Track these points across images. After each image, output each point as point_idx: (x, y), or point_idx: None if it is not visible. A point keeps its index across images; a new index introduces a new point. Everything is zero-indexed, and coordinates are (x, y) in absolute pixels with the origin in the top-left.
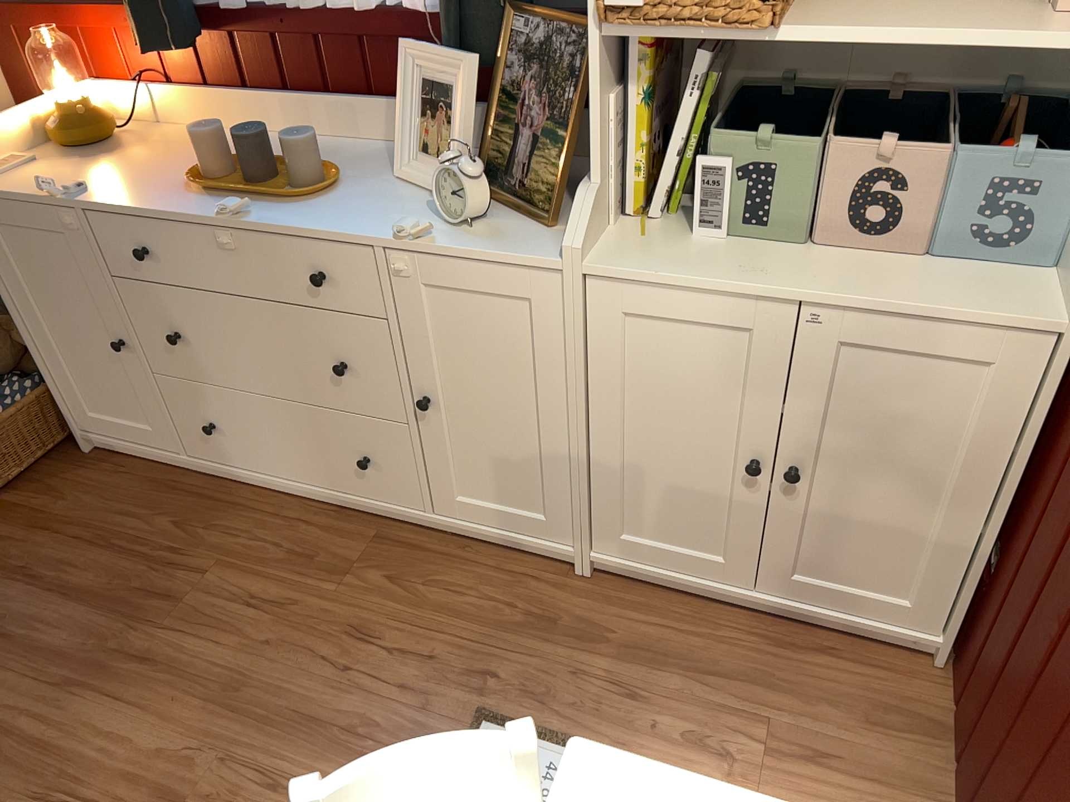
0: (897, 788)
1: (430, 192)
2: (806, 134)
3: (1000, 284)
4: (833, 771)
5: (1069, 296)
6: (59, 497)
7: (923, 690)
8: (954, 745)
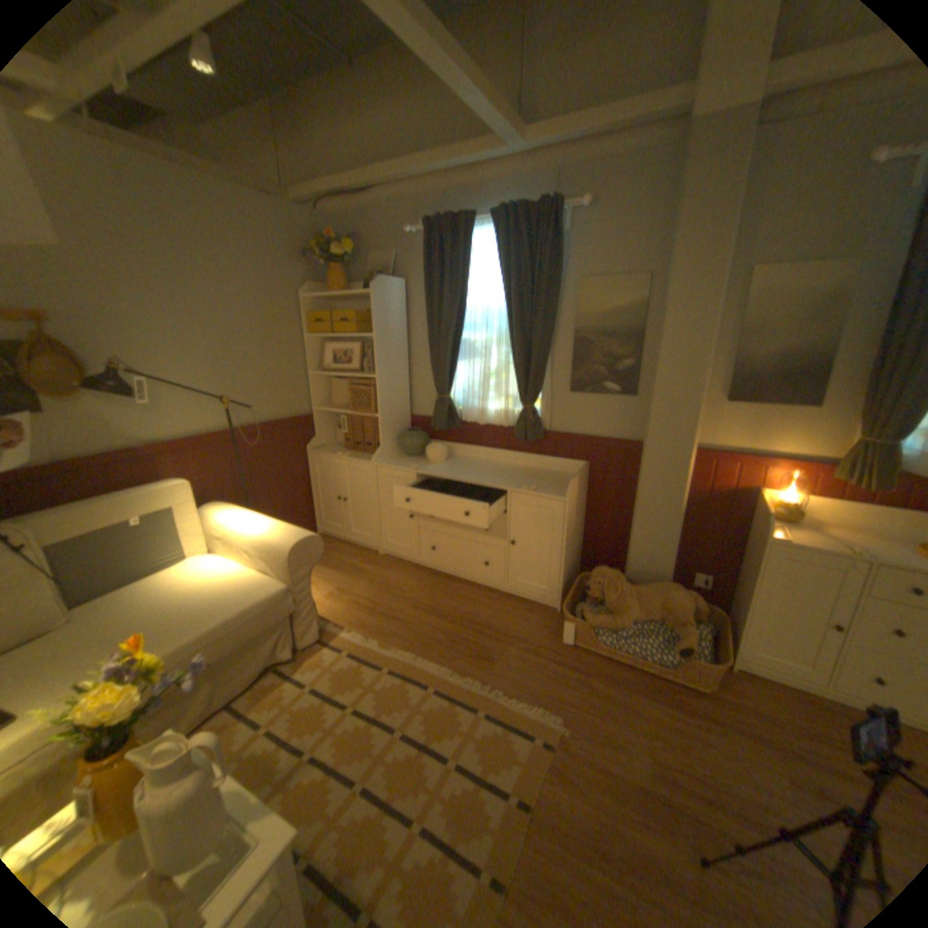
0: None
1: None
2: None
3: None
4: None
5: None
6: (751, 702)
7: None
8: None
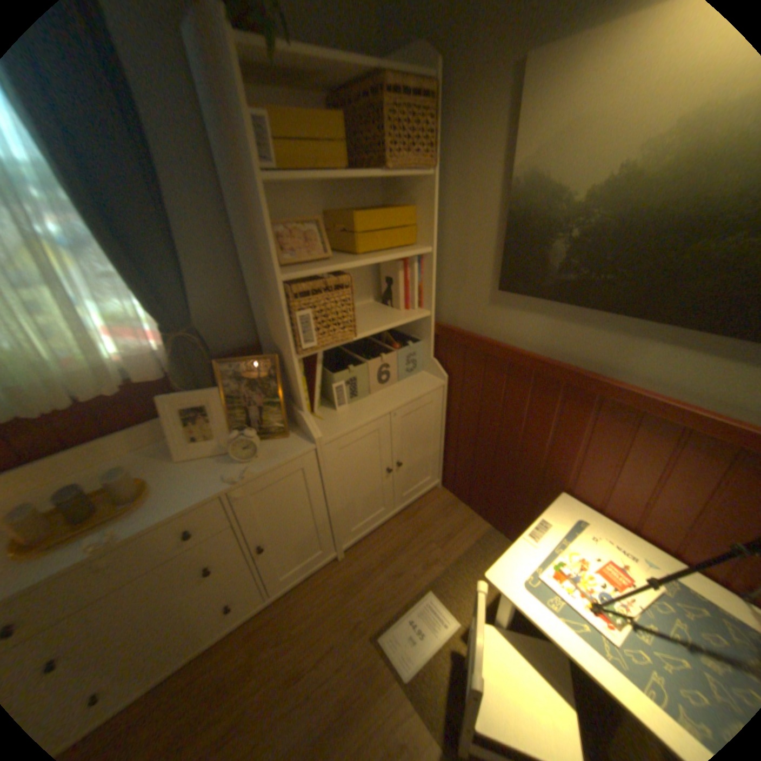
0: (467, 526)
1: (209, 458)
2: (359, 365)
3: (420, 382)
4: (455, 537)
5: (436, 377)
6: None
7: (444, 498)
8: (463, 504)
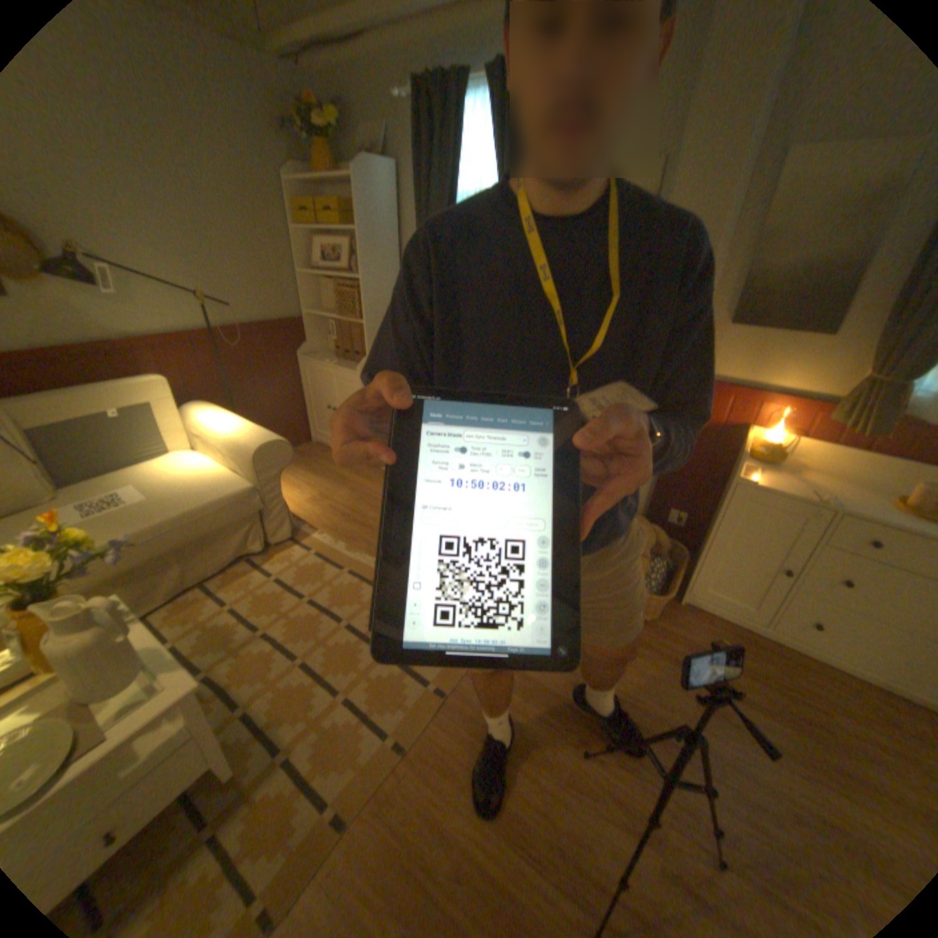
0: None
1: None
2: None
3: None
4: None
5: None
6: (688, 633)
7: None
8: None
